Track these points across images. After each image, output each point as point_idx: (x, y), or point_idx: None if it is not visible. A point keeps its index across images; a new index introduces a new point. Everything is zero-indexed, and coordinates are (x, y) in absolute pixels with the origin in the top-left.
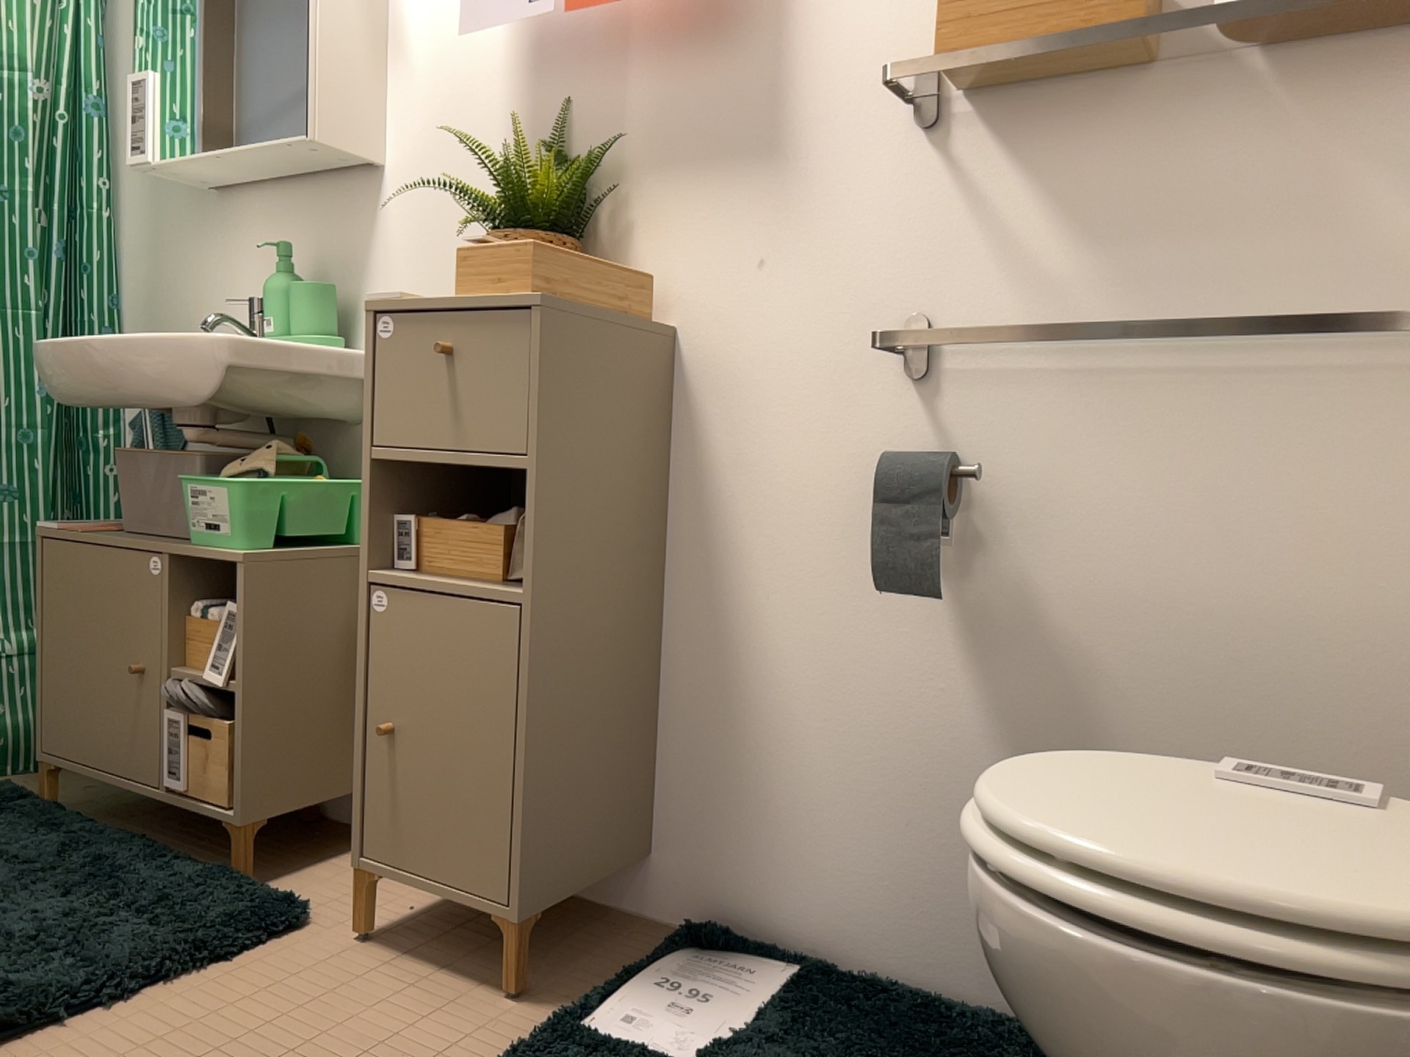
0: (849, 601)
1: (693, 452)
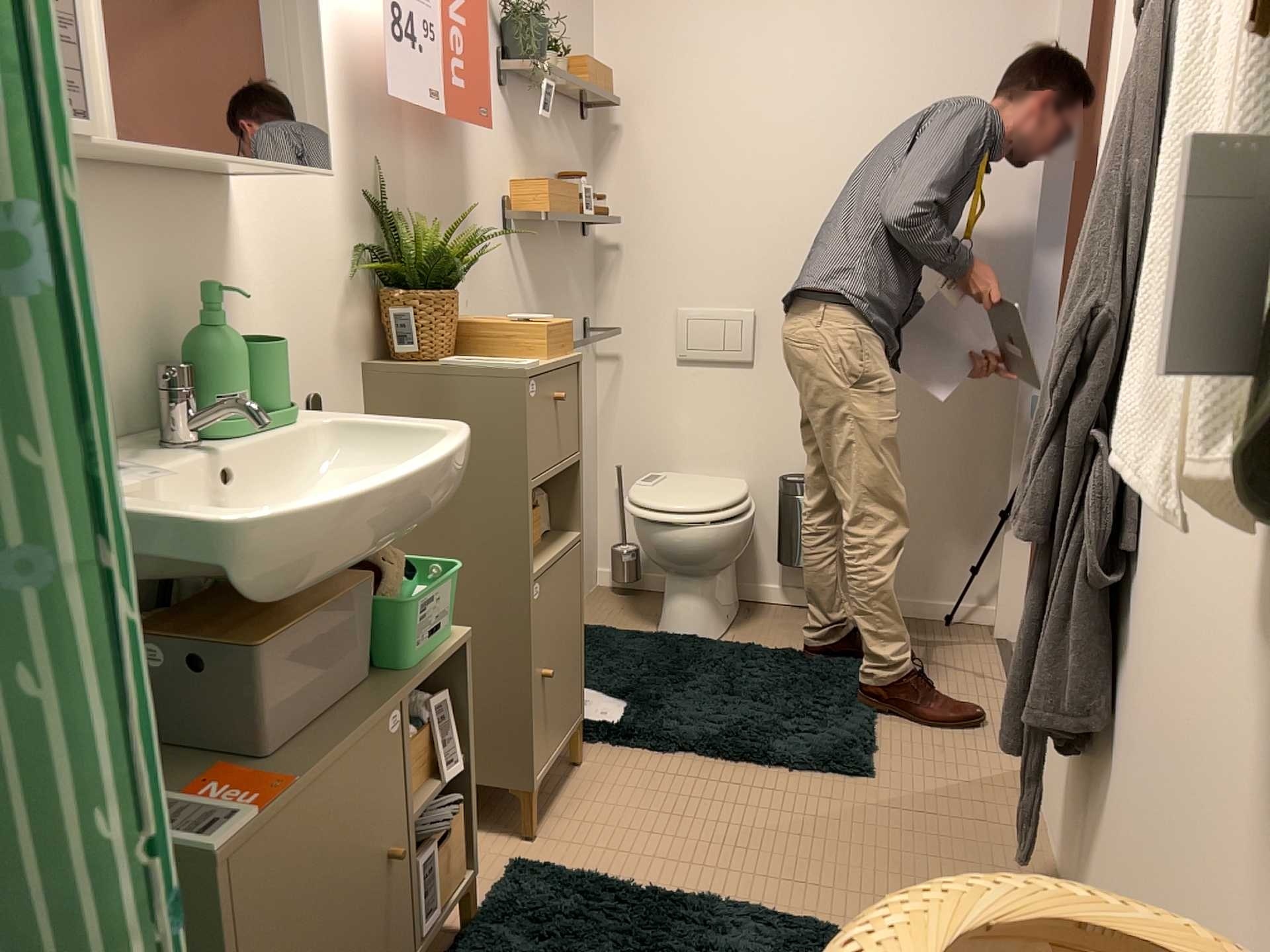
0: None
1: None
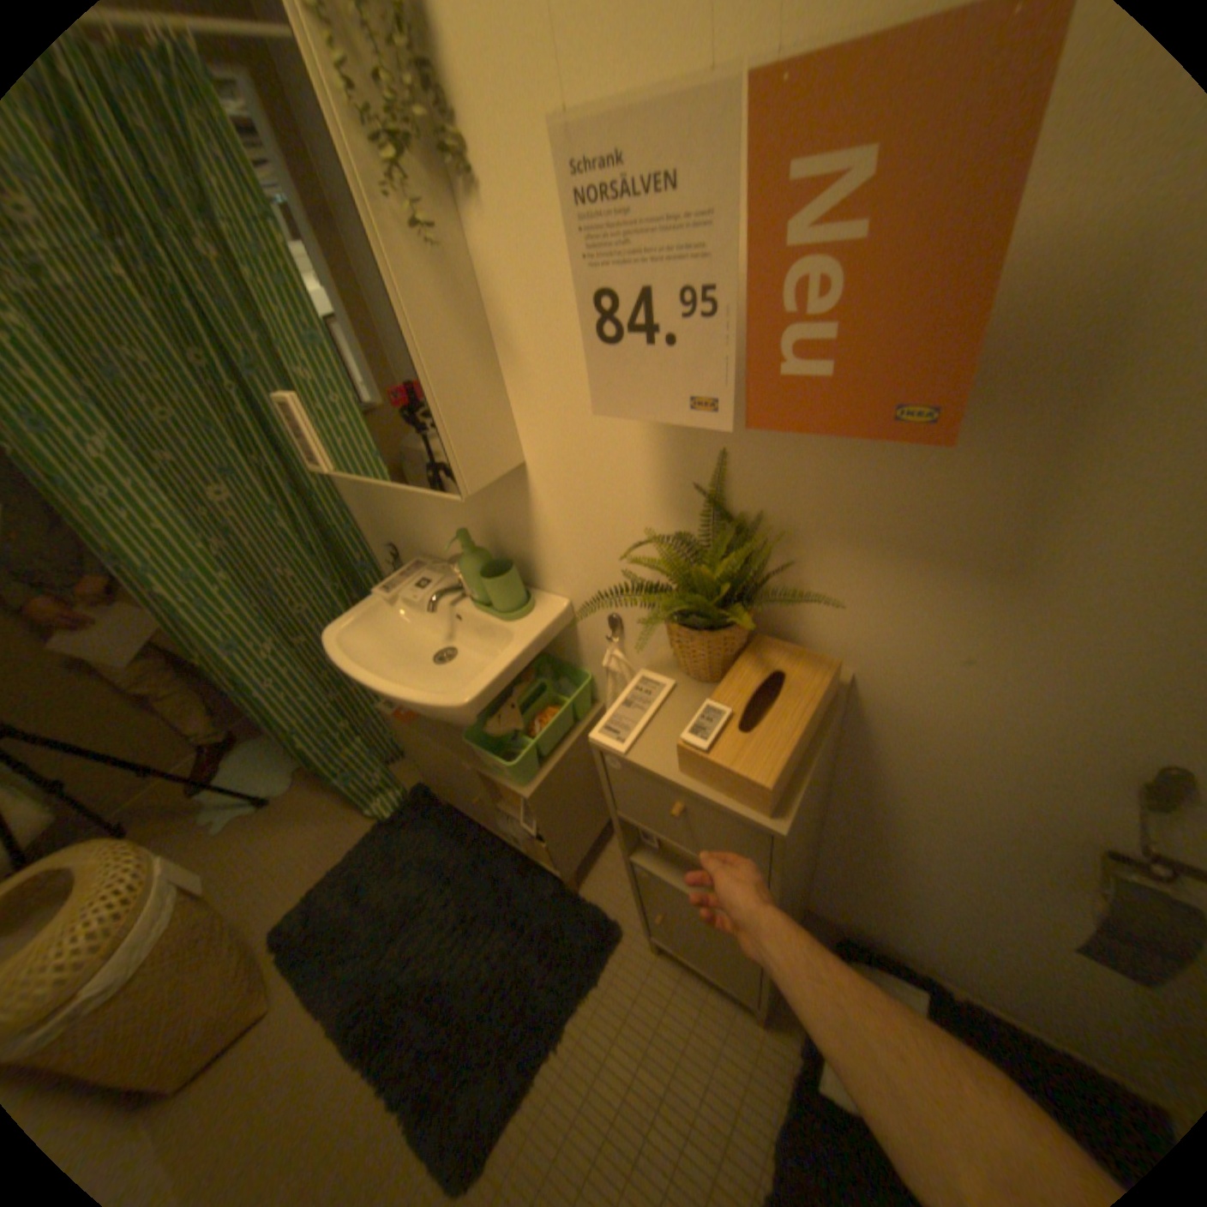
0: (1010, 877)
1: (866, 751)
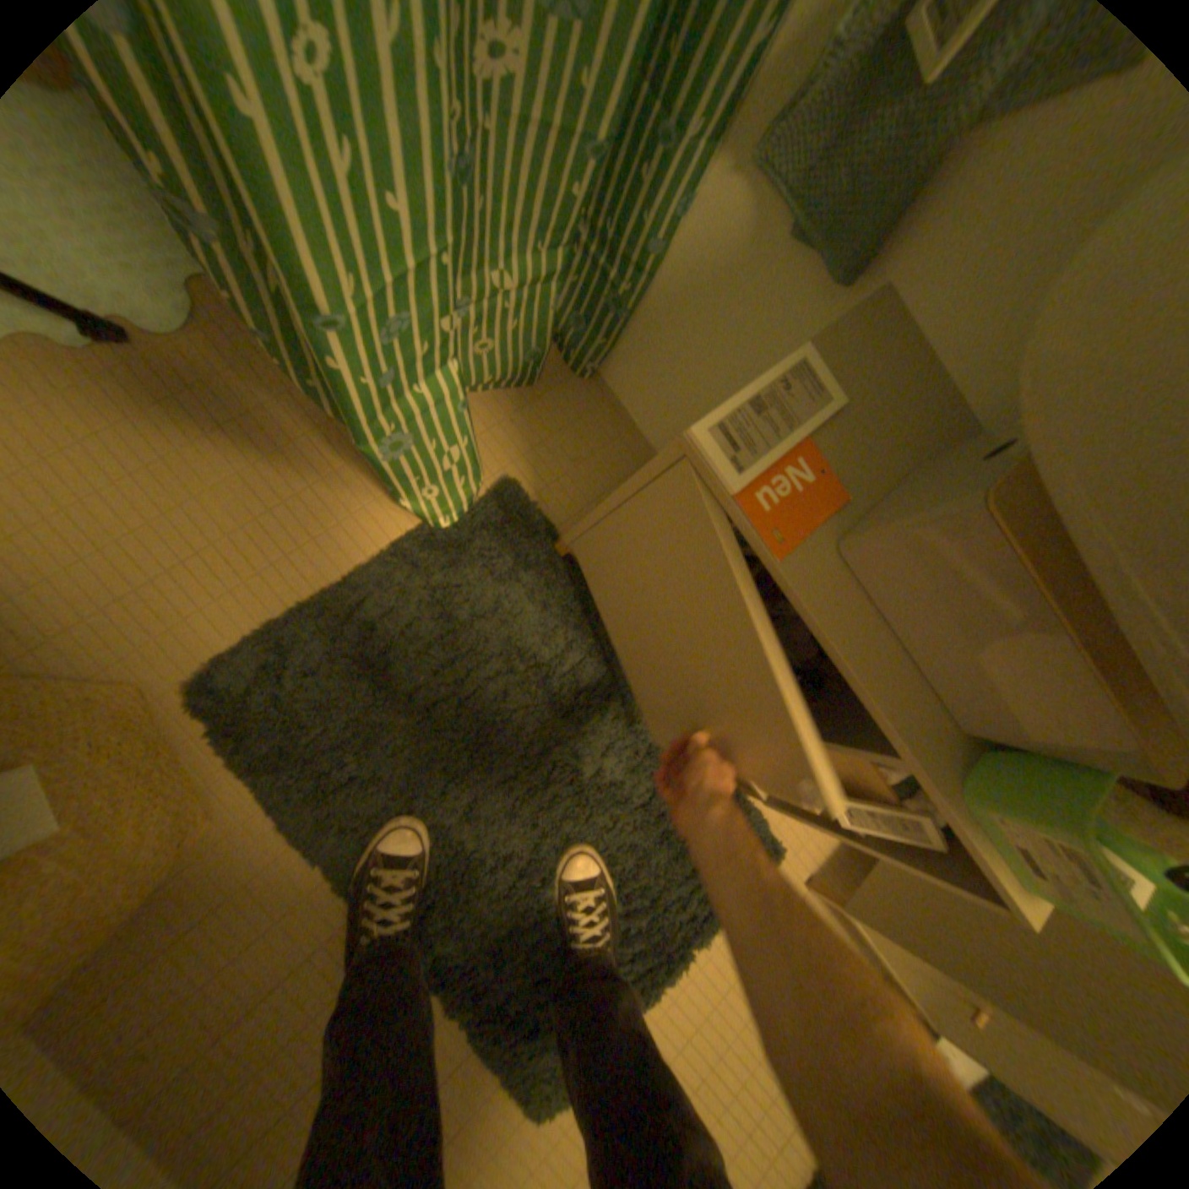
0: None
1: None
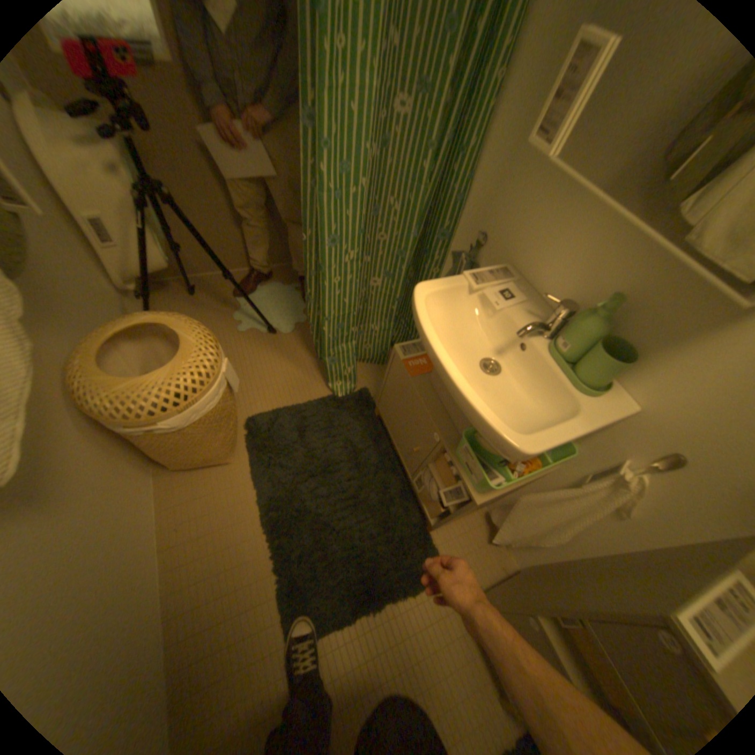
0: None
1: None
